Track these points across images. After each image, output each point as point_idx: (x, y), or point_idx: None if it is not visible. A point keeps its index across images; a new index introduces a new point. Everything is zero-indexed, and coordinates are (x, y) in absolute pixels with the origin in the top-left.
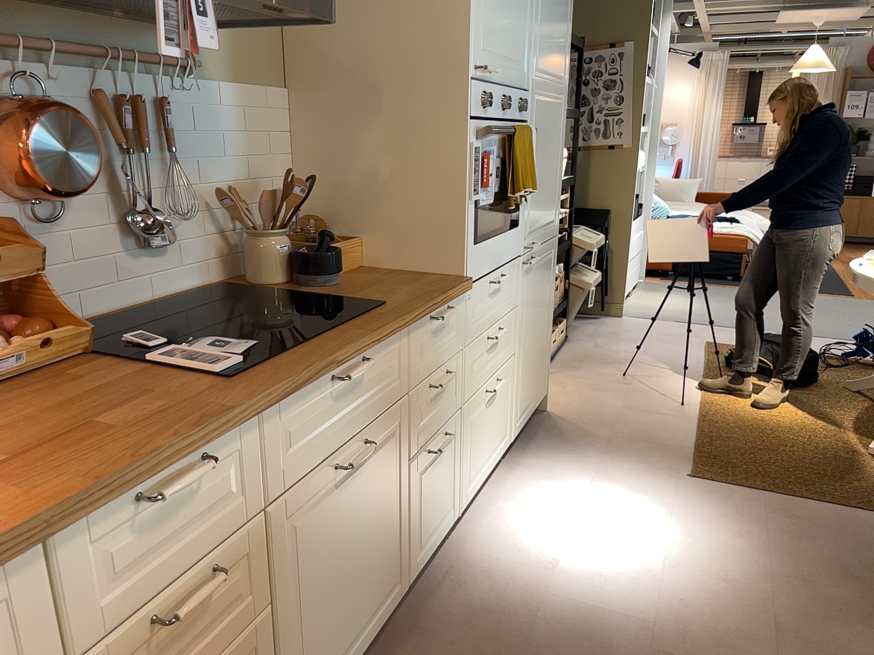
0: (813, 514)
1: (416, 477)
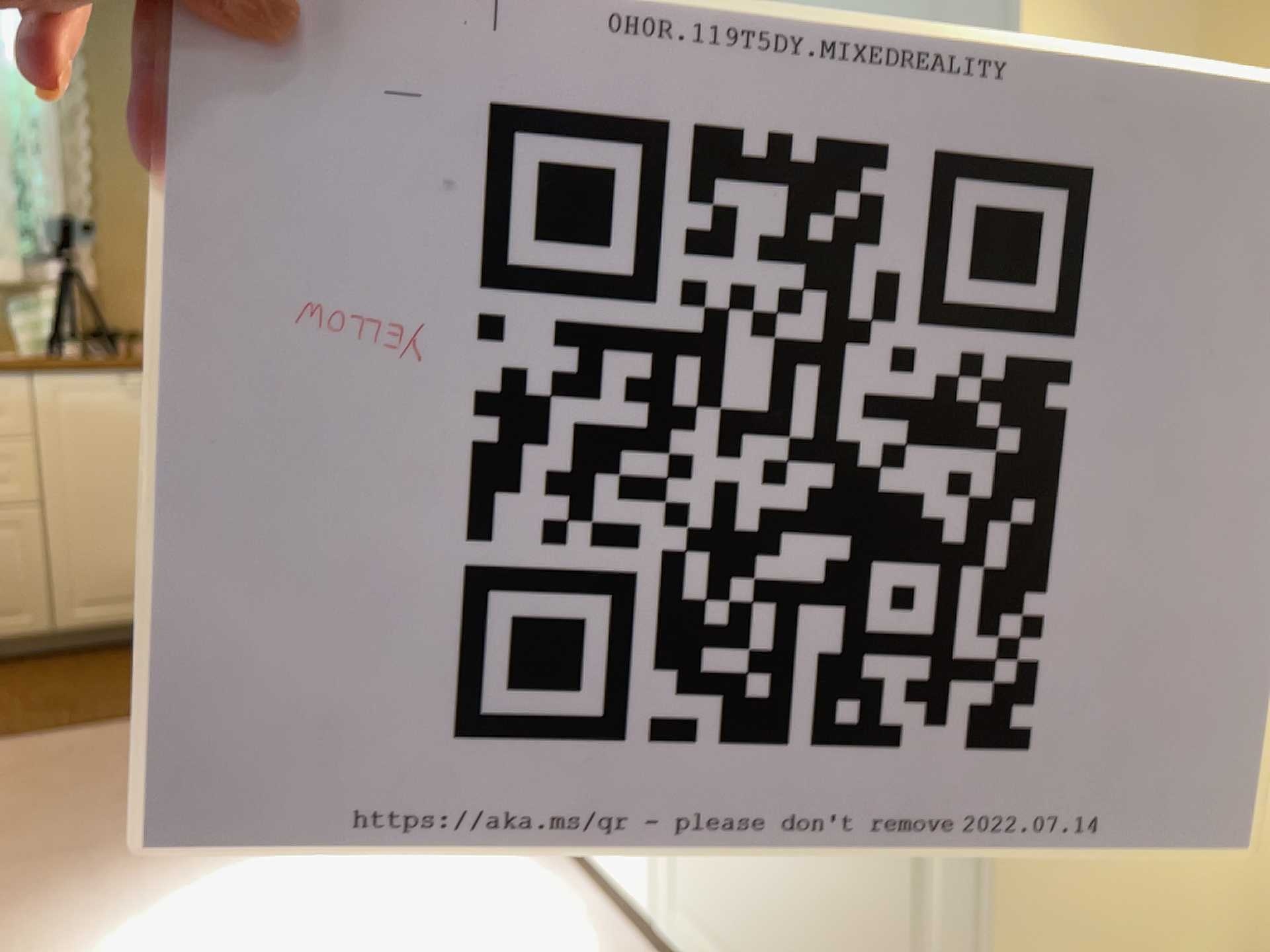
0: None
1: None
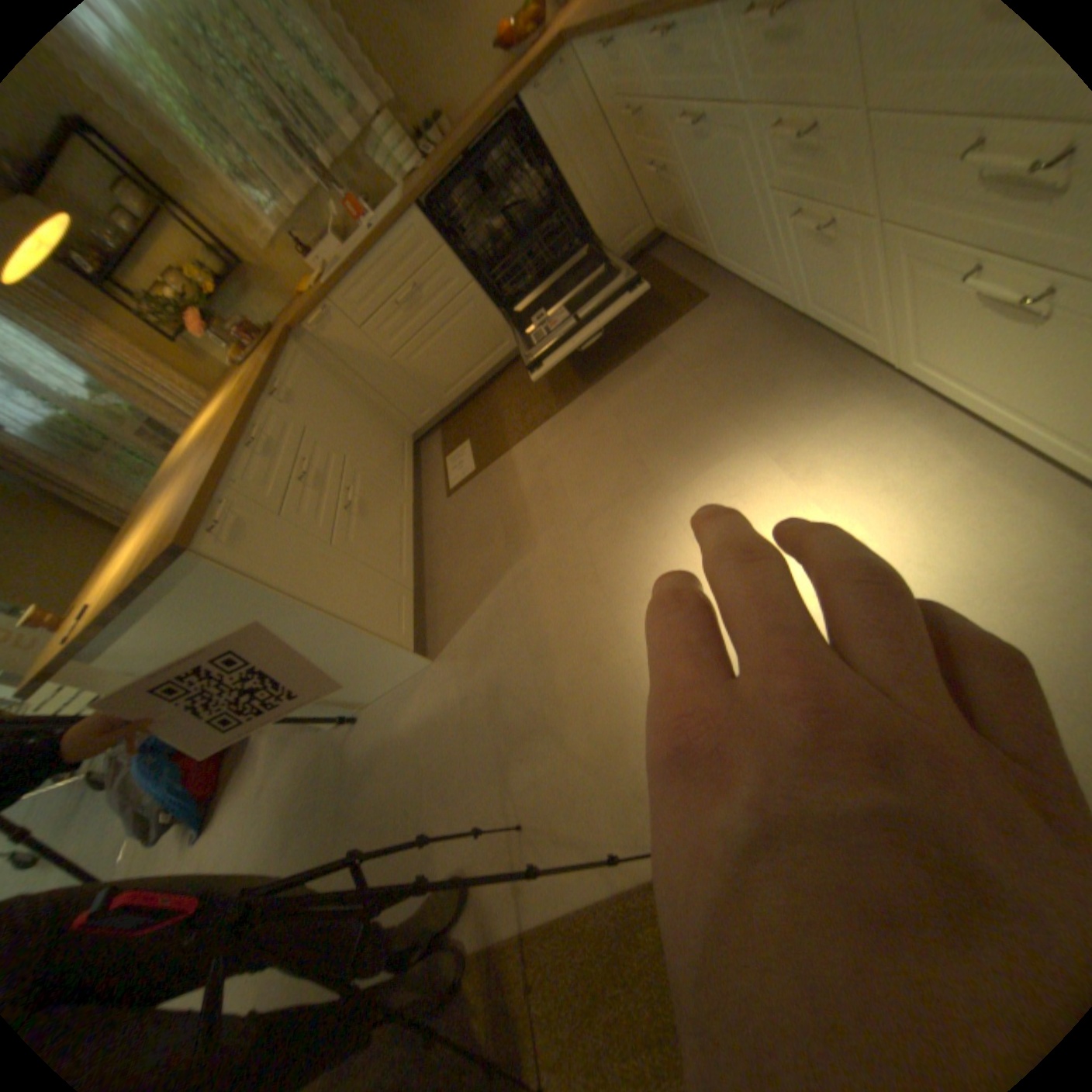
0: (624, 832)
1: (788, 215)
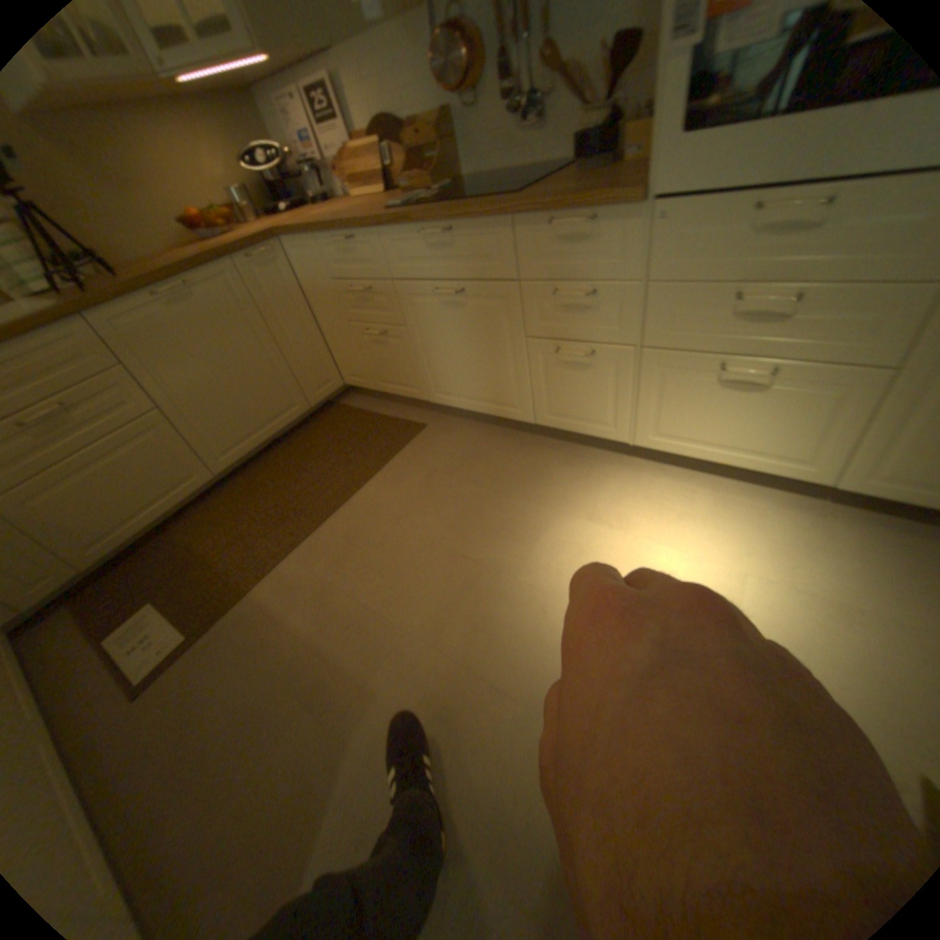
0: None
1: (538, 355)
